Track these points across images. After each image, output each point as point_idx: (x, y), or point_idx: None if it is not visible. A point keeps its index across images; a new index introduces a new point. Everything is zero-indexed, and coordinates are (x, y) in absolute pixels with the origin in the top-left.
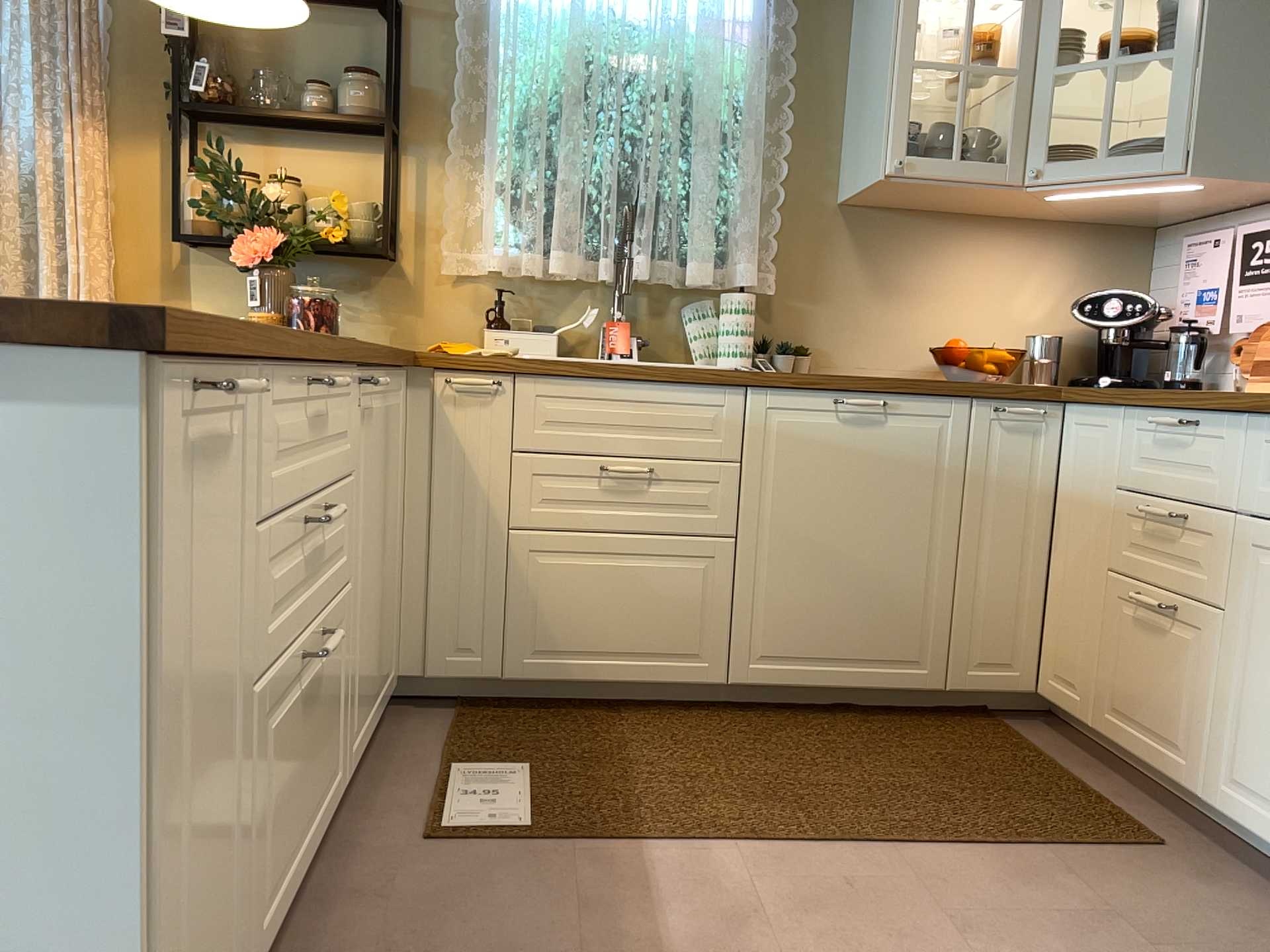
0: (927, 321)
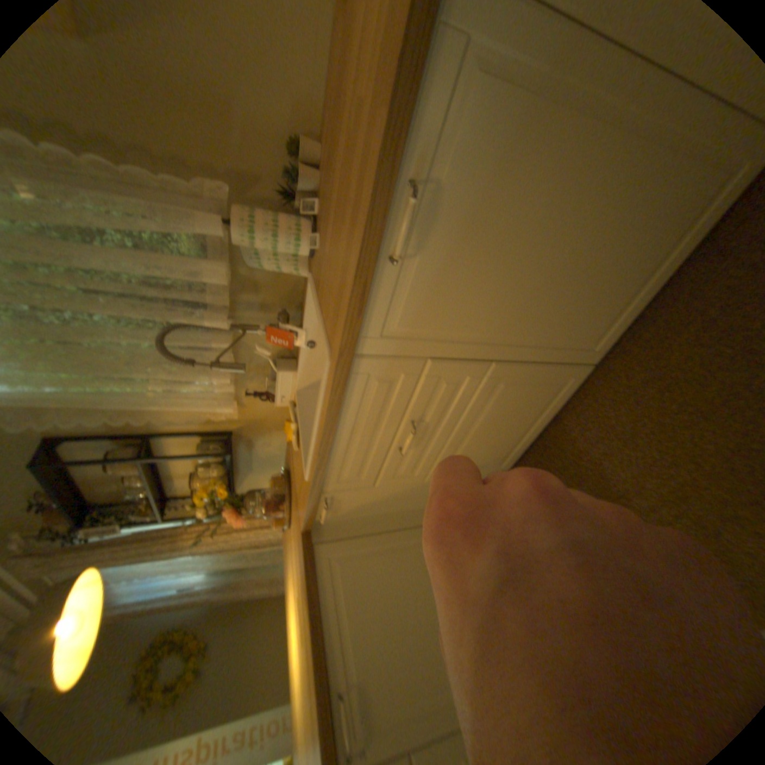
0: None
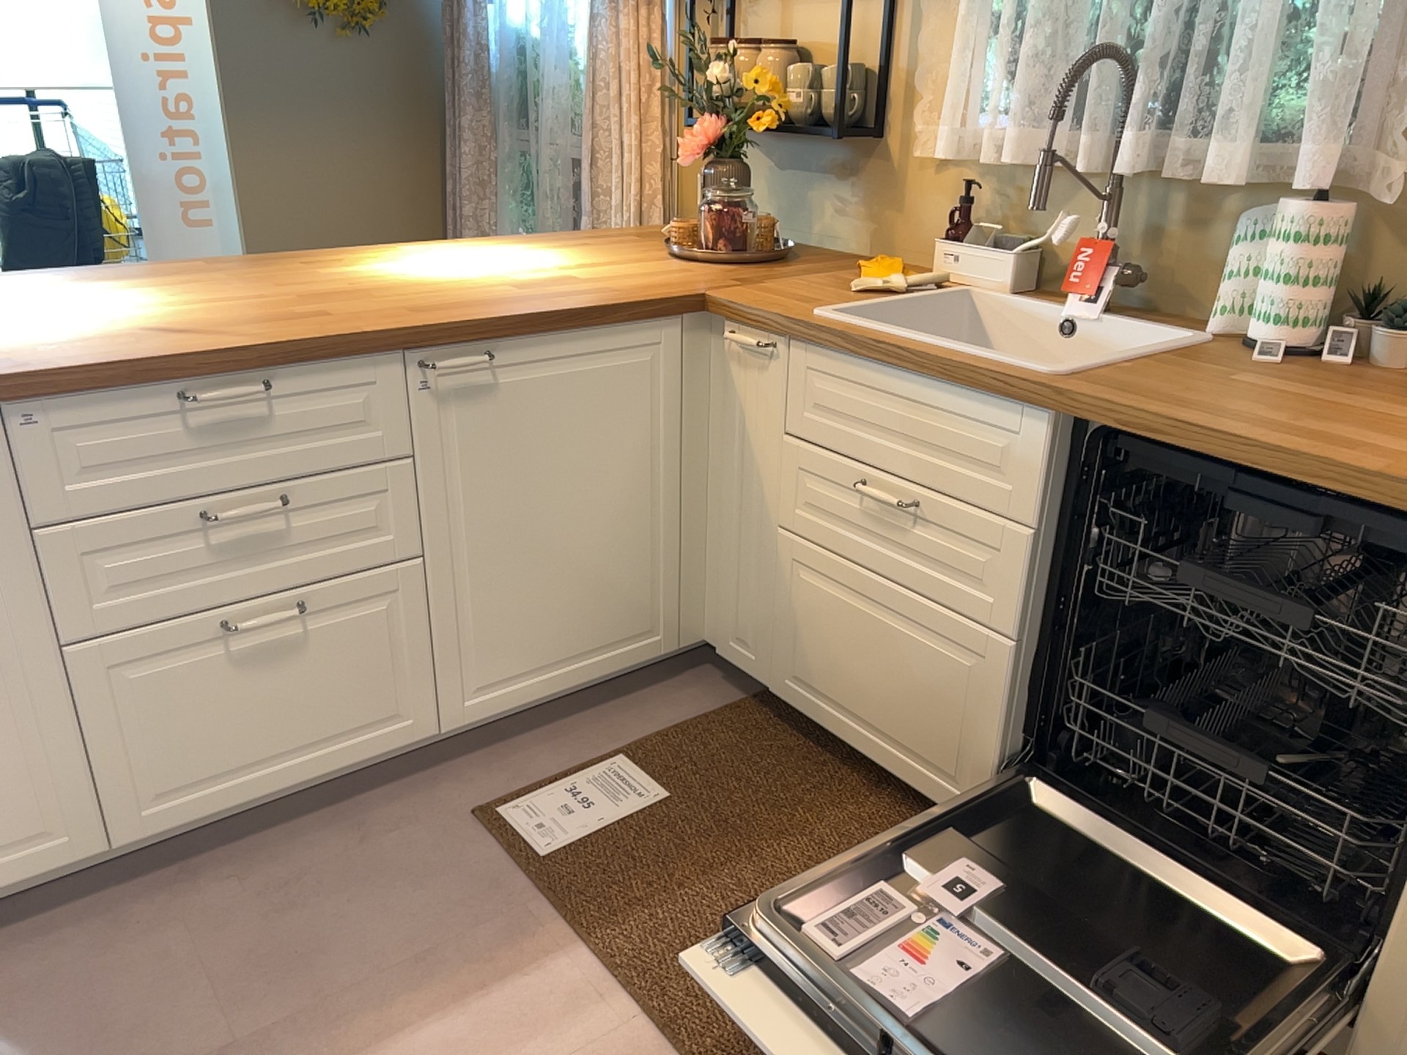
0: None
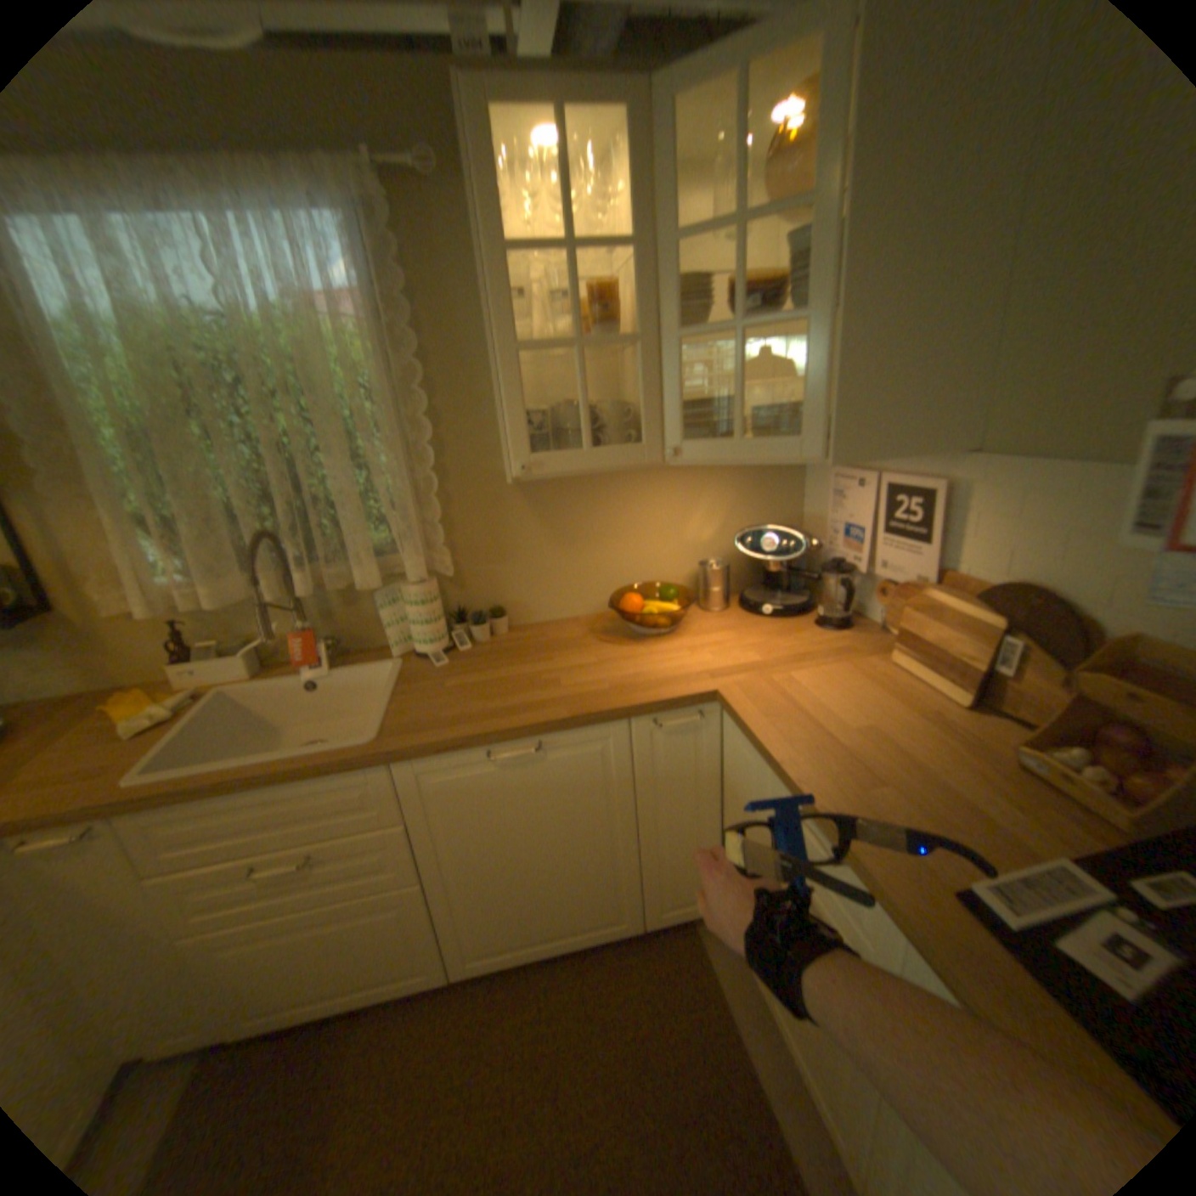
0: (608, 562)
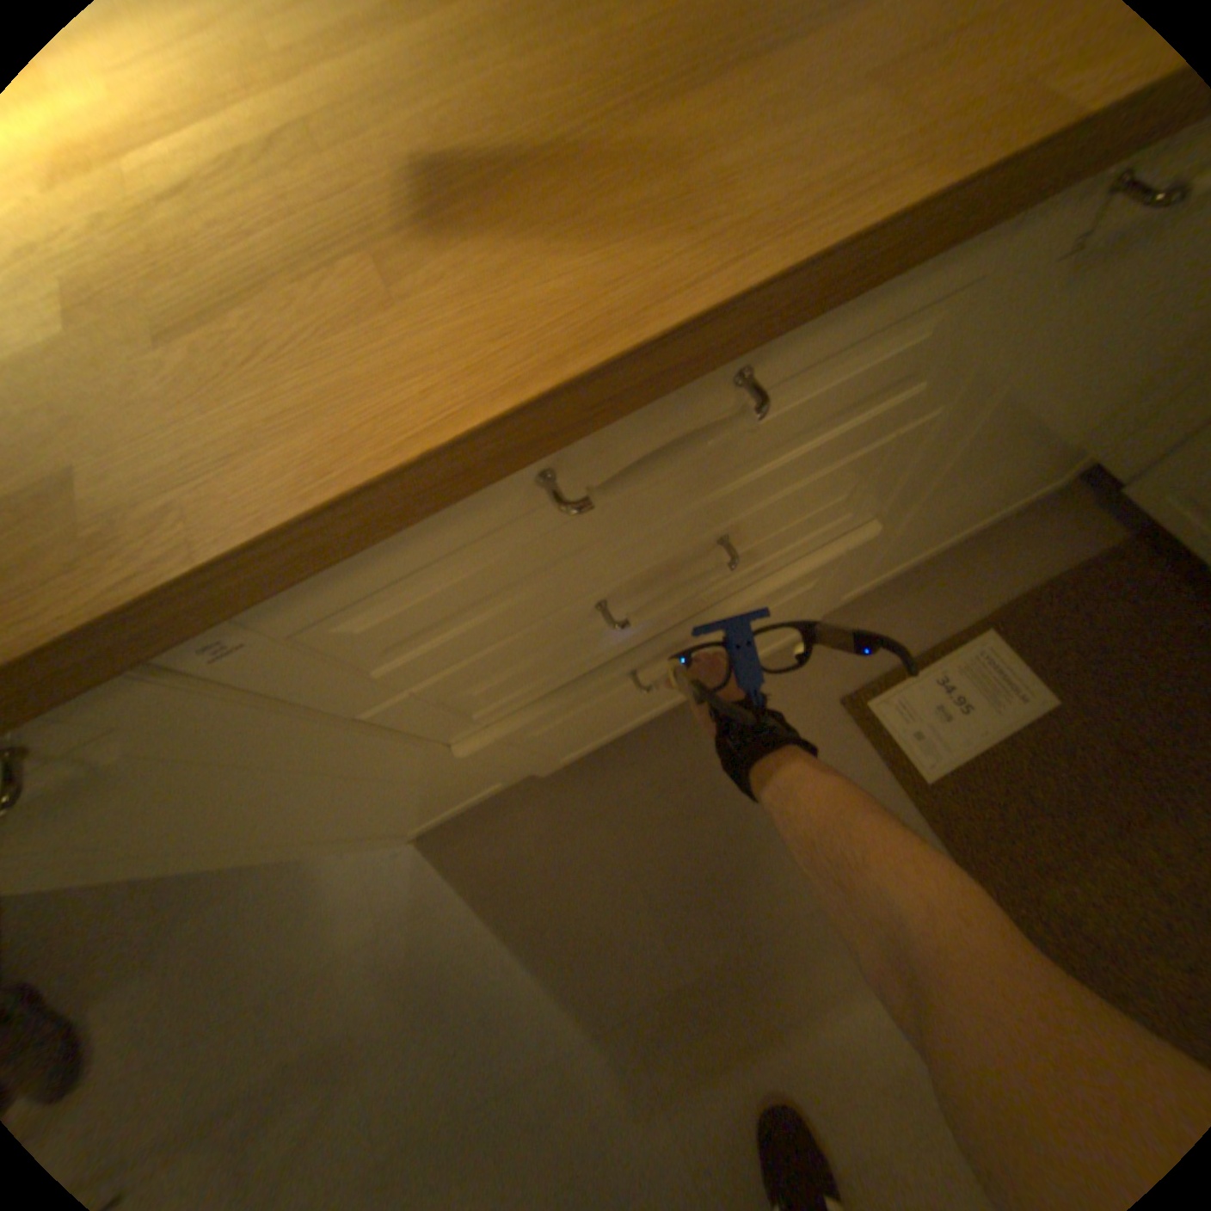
0: None
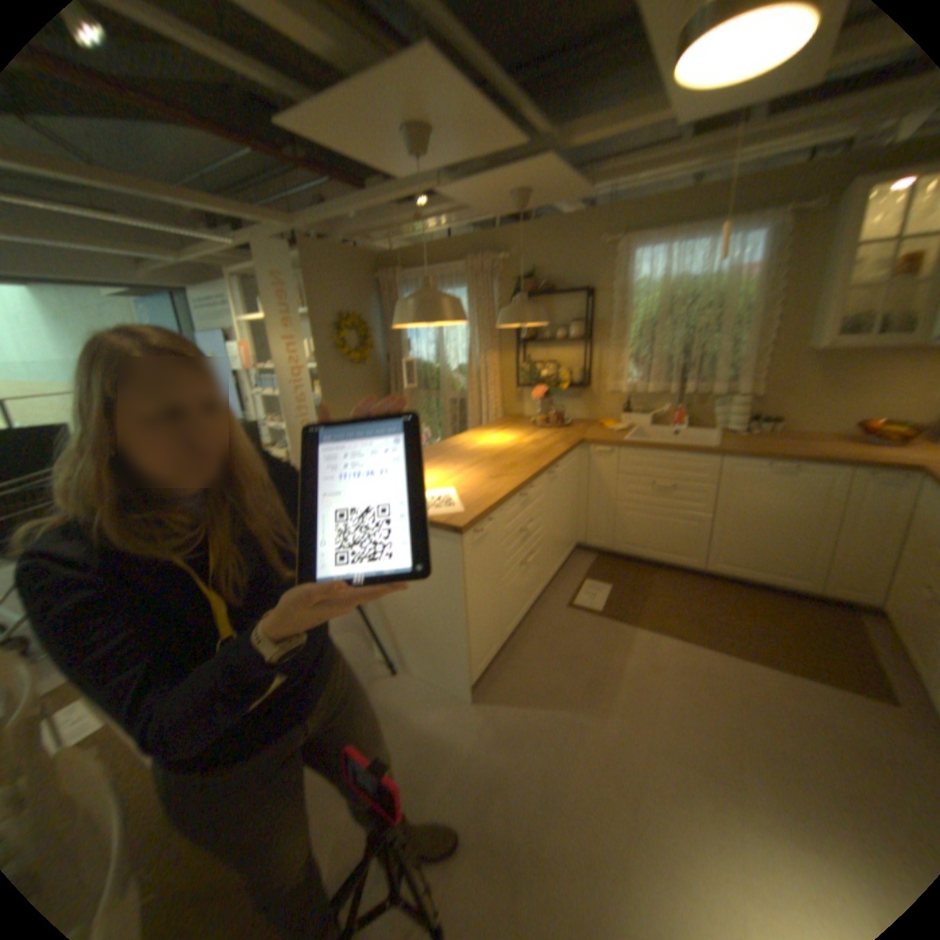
0: (865, 404)
